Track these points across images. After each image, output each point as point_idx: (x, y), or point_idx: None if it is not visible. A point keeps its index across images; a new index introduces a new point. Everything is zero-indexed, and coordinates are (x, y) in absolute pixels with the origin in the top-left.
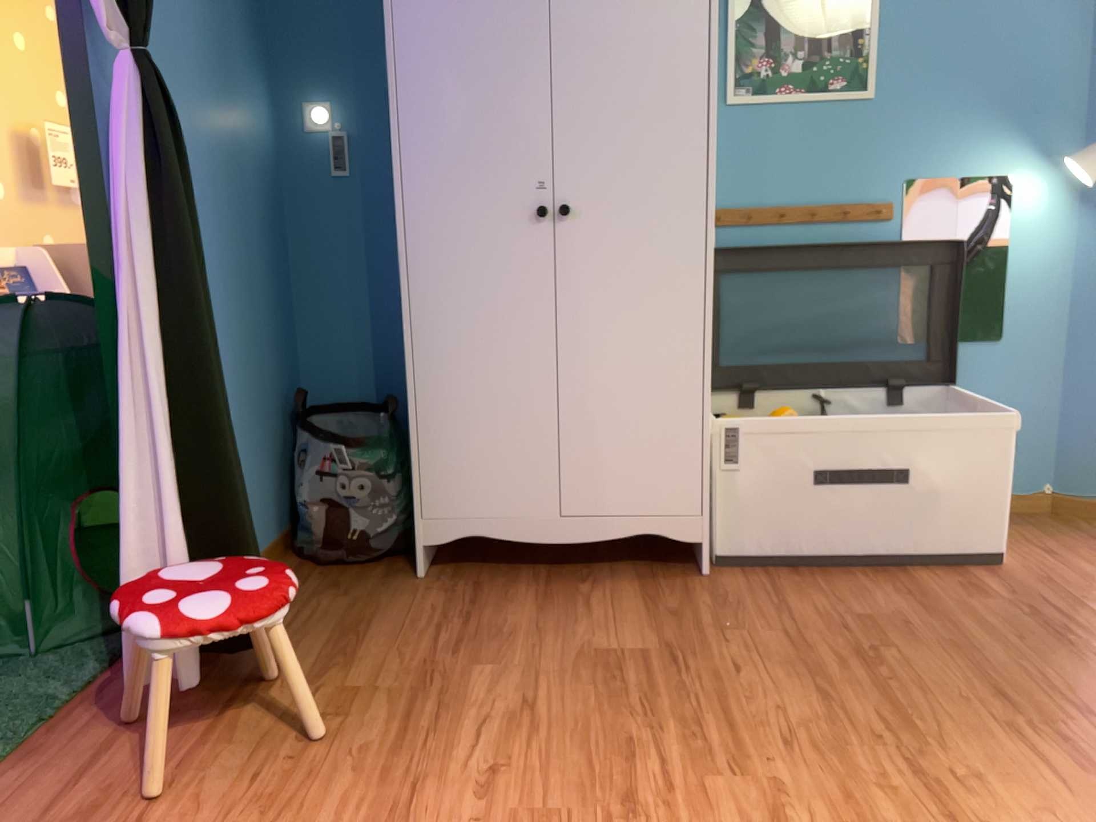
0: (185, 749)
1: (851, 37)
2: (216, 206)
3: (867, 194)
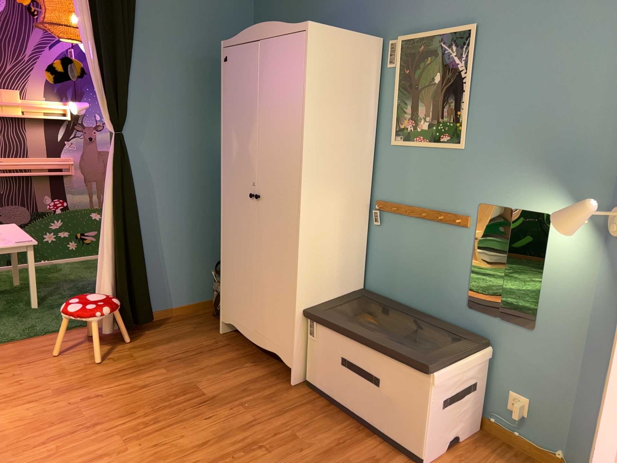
0: (81, 349)
1: (453, 110)
2: (187, 174)
3: (456, 208)
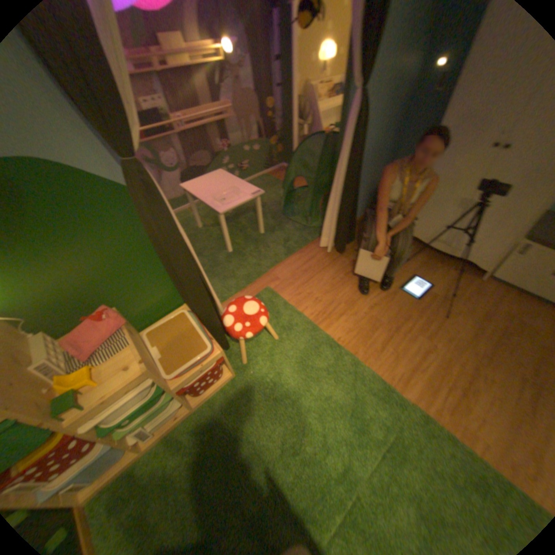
0: (324, 266)
1: None
2: (379, 118)
3: None
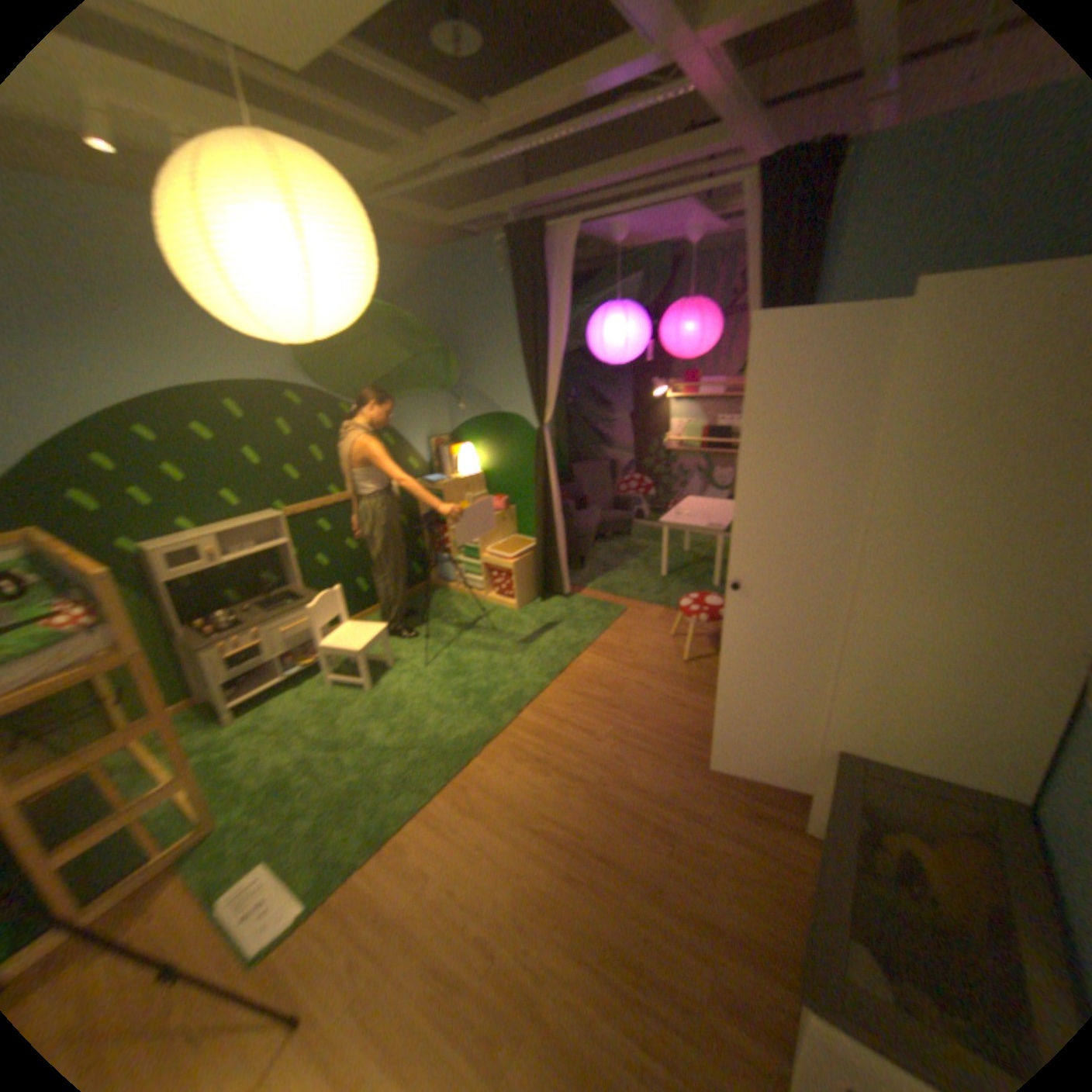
0: (693, 643)
1: None
2: None
3: None
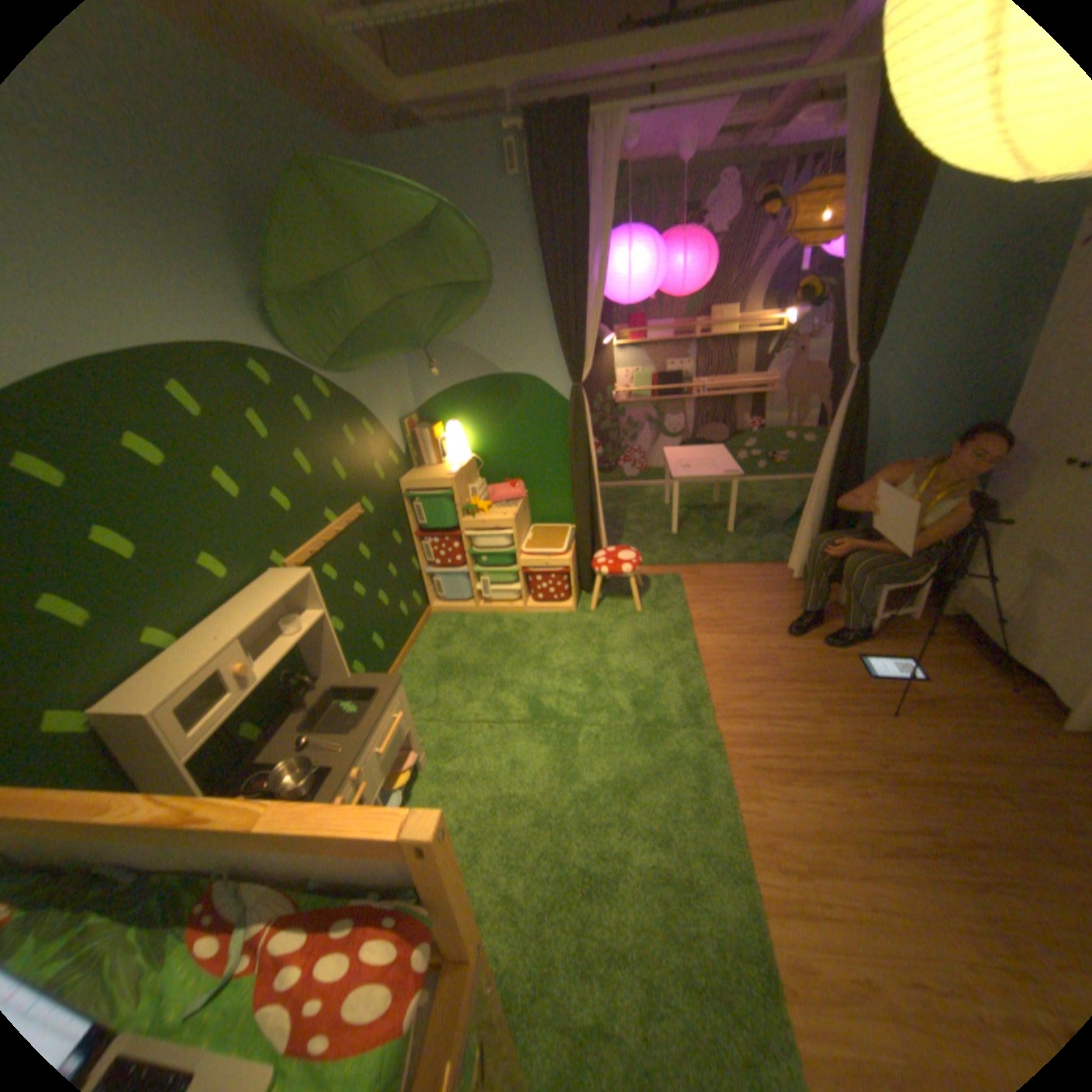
0: (773, 591)
1: None
2: (941, 410)
3: None
